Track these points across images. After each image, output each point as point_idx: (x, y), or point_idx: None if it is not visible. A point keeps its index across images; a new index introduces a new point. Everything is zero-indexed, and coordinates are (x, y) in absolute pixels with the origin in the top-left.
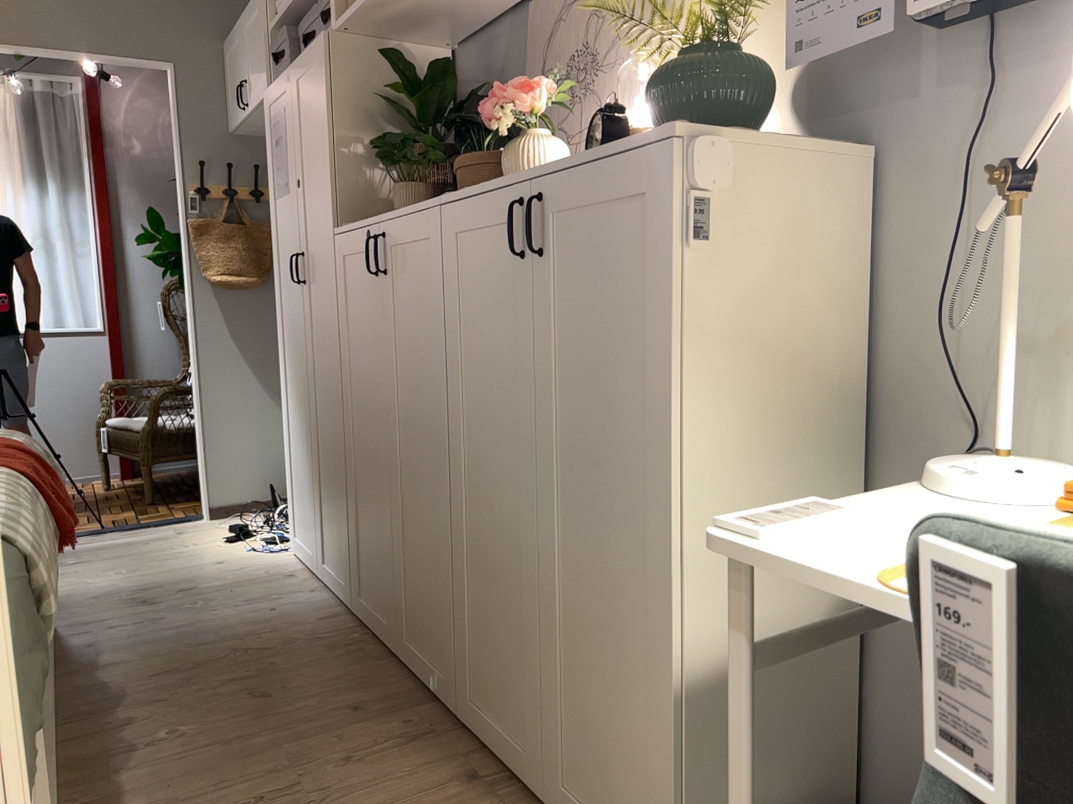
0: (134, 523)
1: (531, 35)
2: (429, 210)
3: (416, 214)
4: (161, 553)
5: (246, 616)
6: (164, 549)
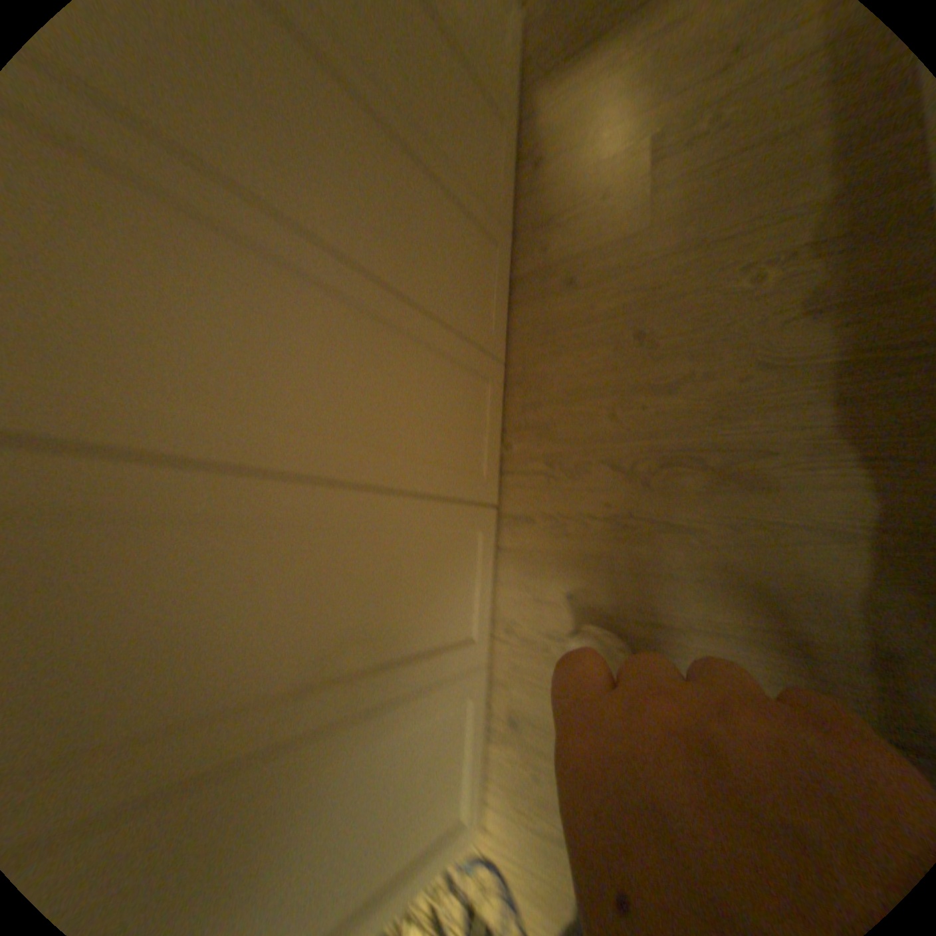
0: None
1: None
2: None
3: None
4: None
5: (604, 604)
6: None
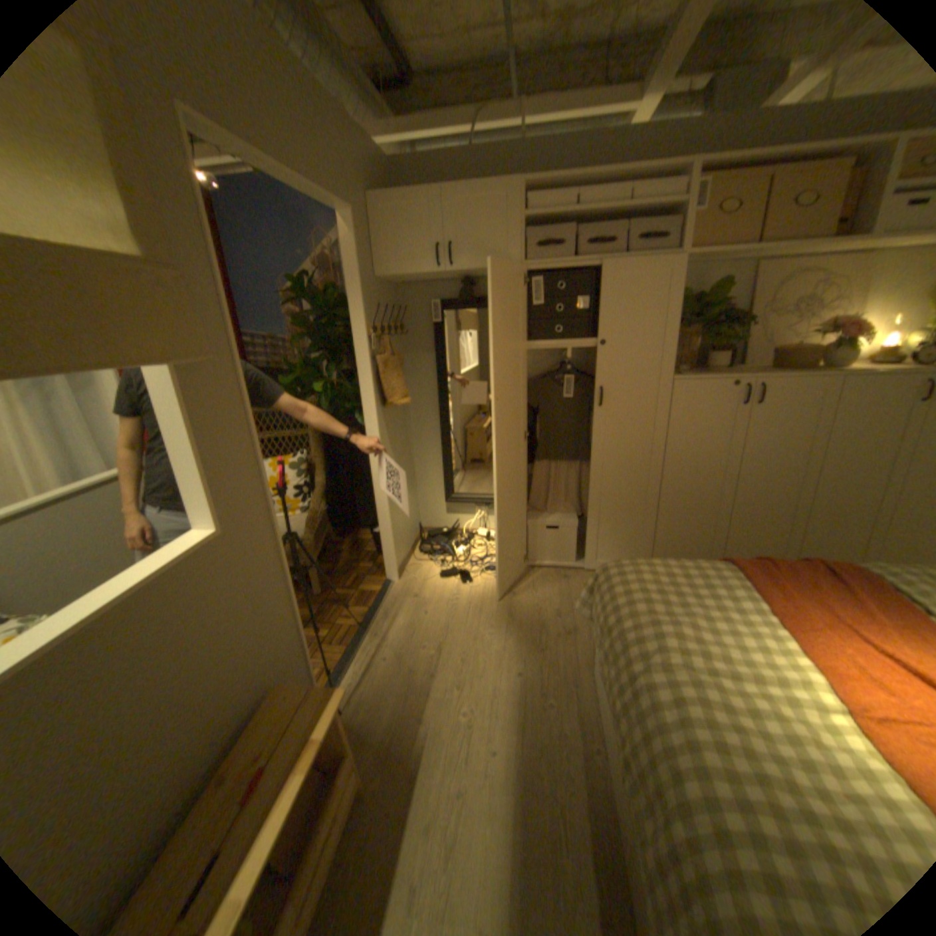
0: (366, 609)
1: (760, 280)
2: (832, 378)
3: (815, 379)
4: (462, 611)
5: None
6: (451, 608)
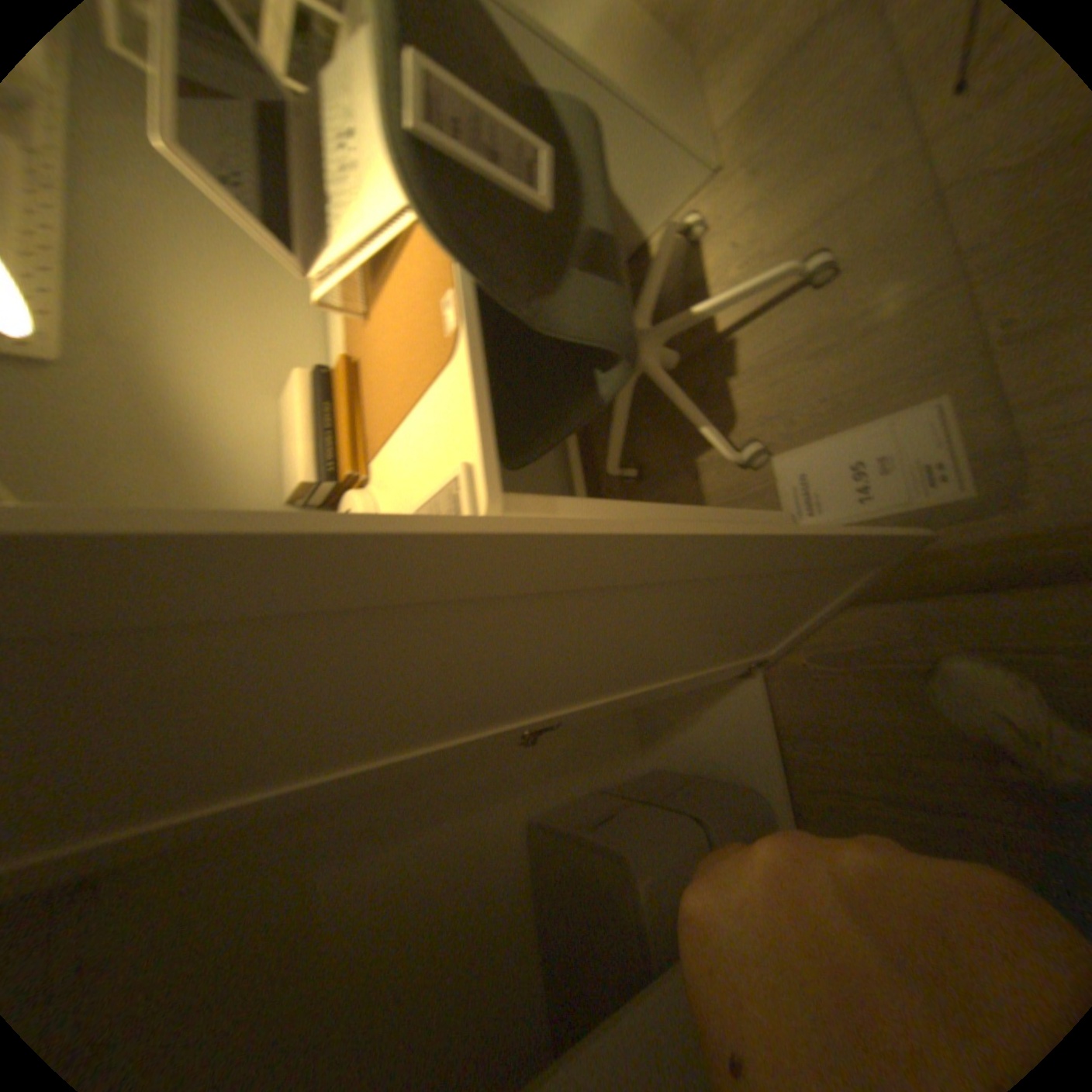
0: None
1: None
2: None
3: None
4: None
5: None
6: None
